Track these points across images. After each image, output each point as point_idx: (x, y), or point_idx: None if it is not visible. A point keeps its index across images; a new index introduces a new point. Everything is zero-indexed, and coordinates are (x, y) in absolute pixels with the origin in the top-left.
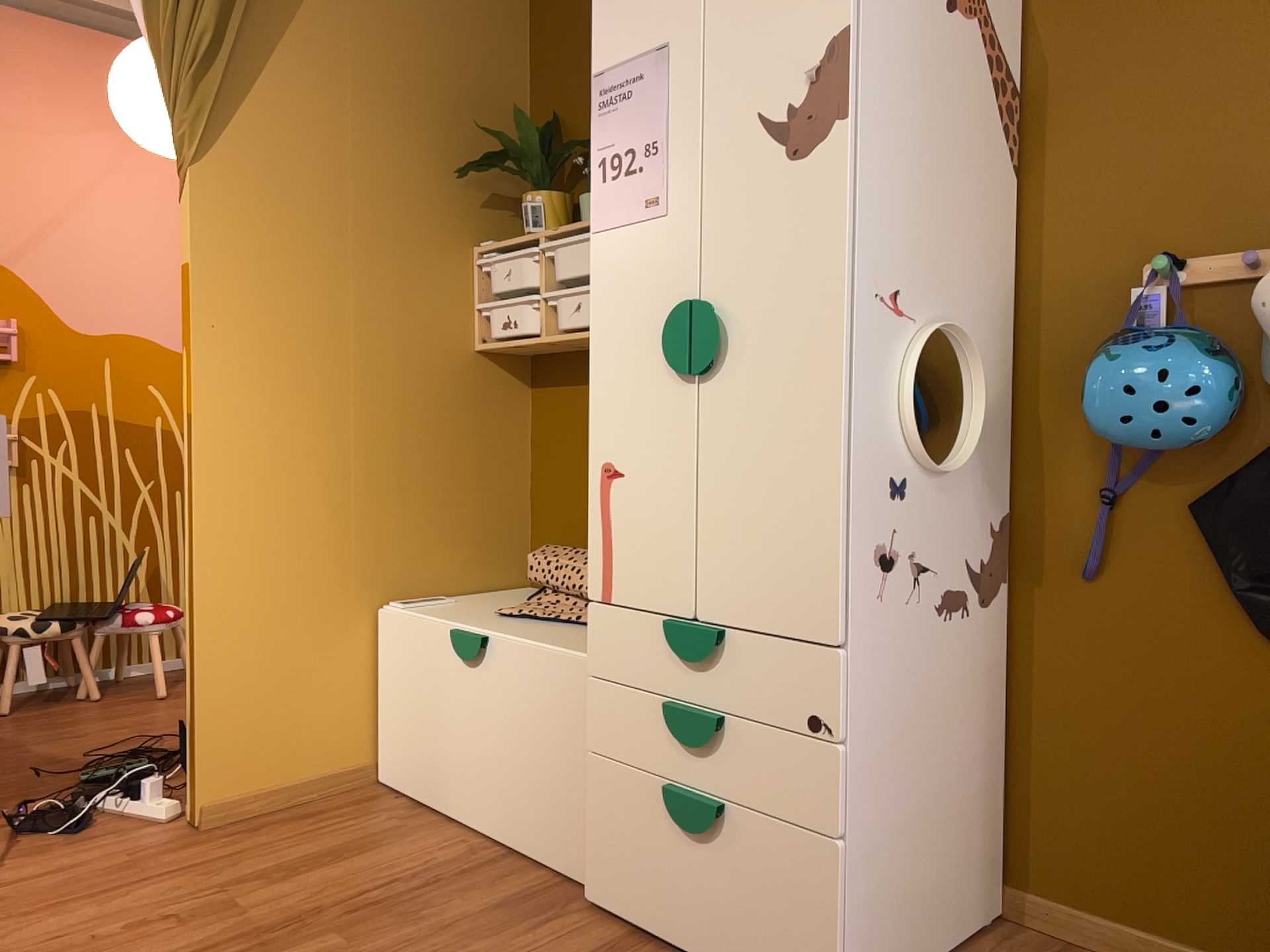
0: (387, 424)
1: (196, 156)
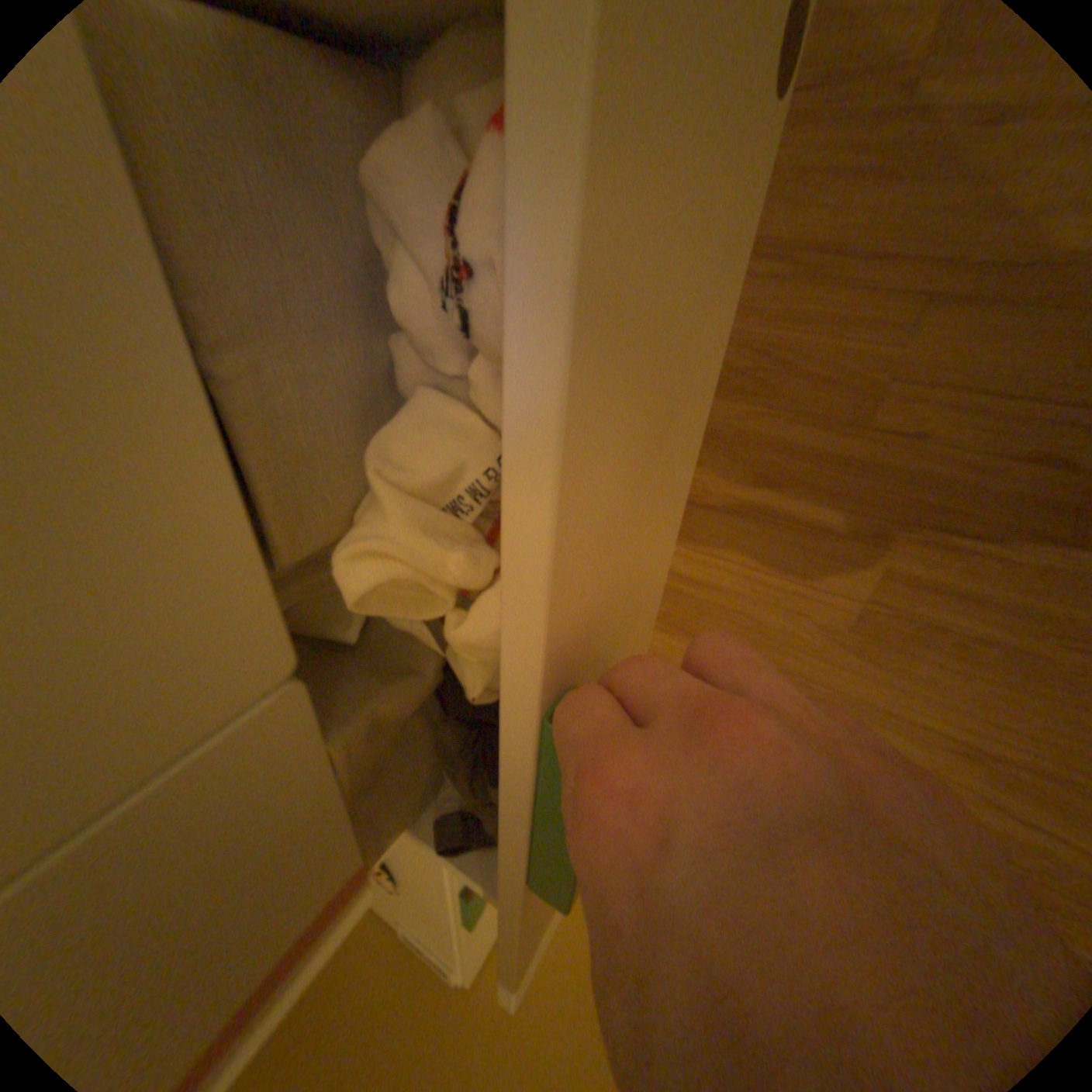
0: None
1: None
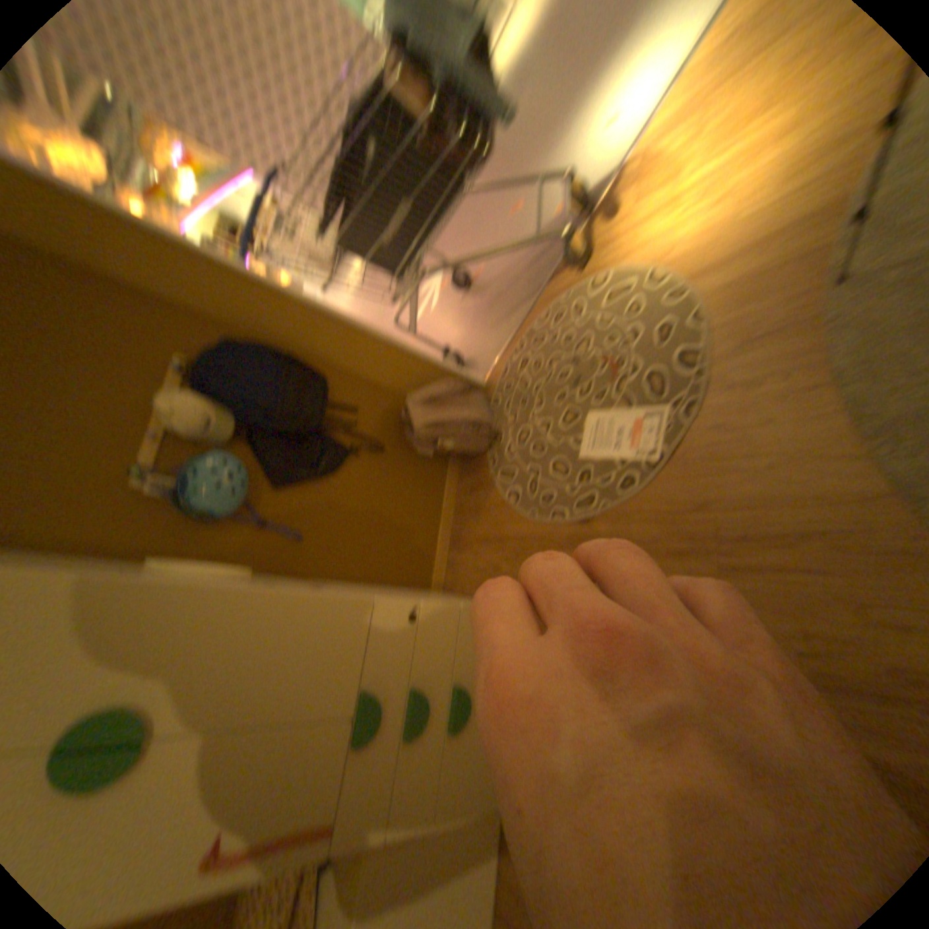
0: None
1: None
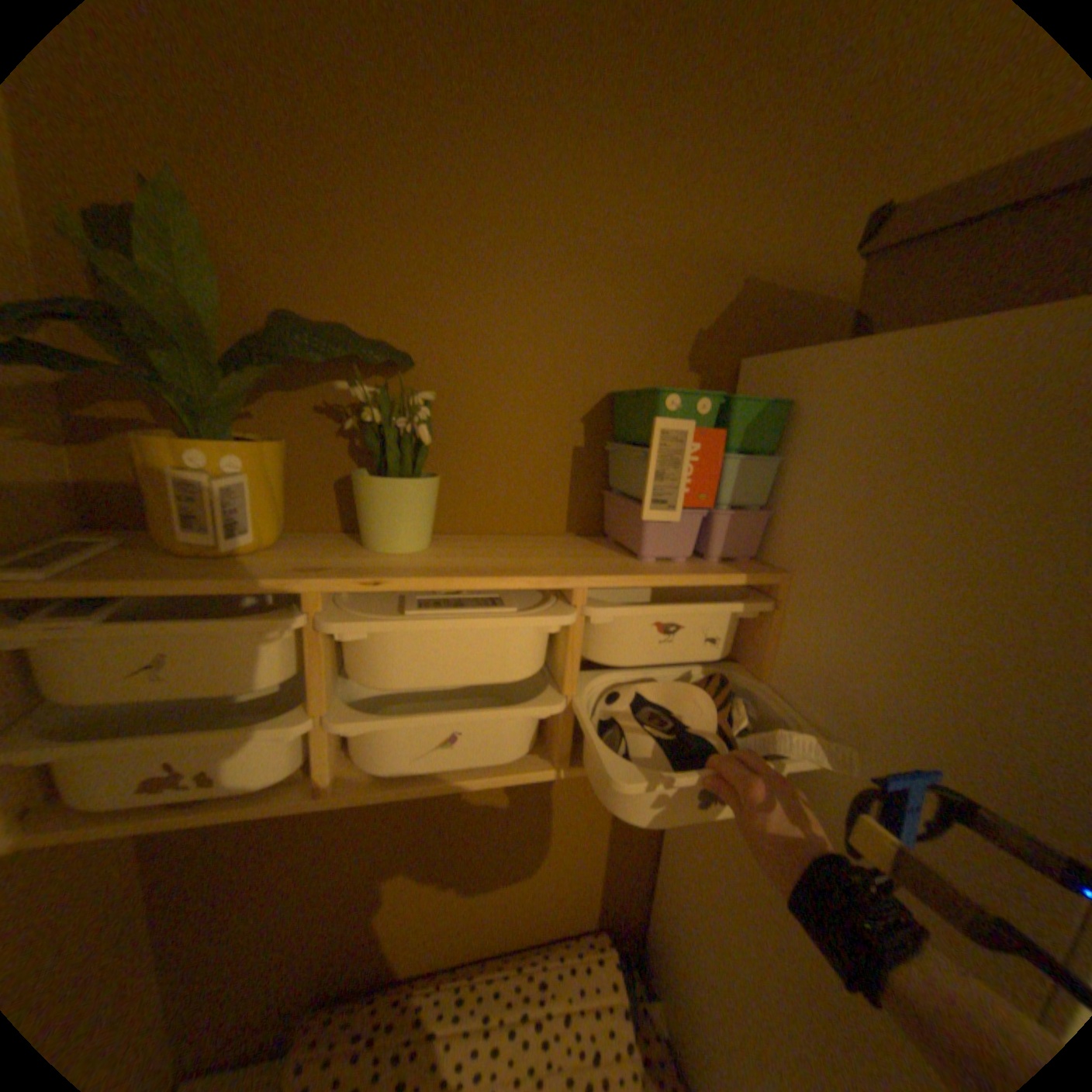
0: None
1: None
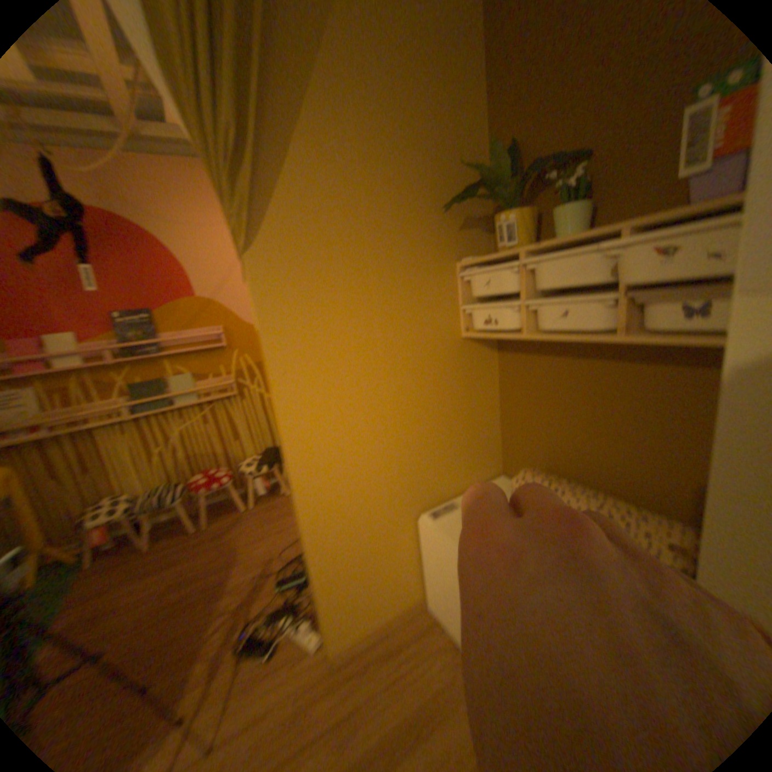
0: (411, 402)
1: (244, 241)
